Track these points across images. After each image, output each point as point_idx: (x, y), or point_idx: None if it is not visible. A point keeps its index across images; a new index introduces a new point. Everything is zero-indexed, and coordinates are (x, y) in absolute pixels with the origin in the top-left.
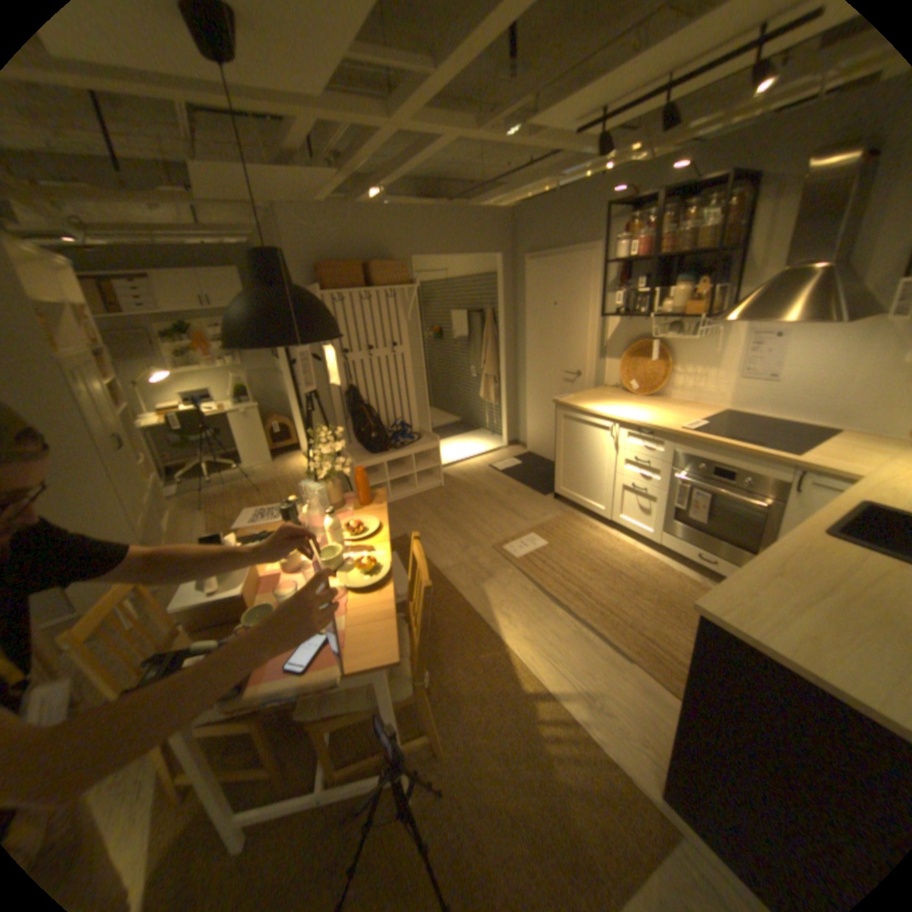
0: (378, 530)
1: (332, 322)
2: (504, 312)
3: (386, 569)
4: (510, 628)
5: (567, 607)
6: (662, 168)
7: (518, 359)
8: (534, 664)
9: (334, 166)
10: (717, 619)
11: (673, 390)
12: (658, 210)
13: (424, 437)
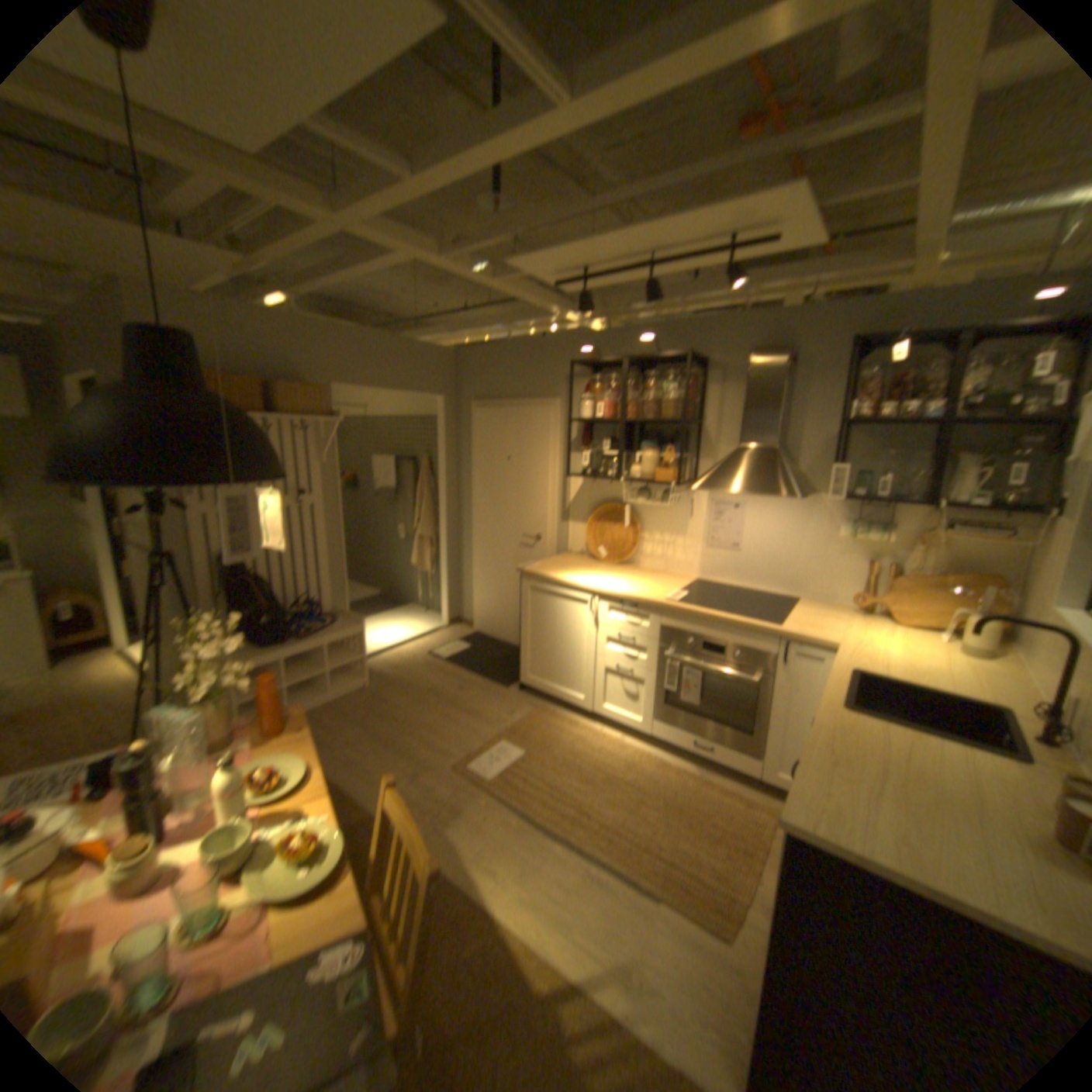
0: (302, 782)
1: (262, 457)
2: (443, 464)
3: (333, 854)
4: (497, 895)
5: (565, 843)
6: (617, 340)
7: (461, 520)
8: (540, 945)
9: (227, 255)
10: (809, 837)
11: (641, 559)
12: (616, 379)
13: (338, 621)
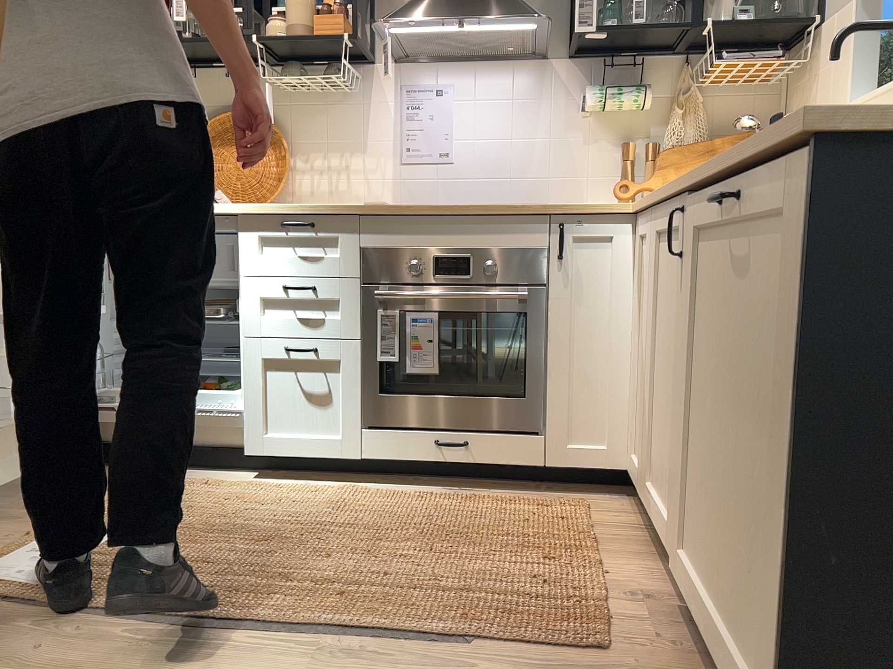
0: None
1: None
2: None
3: None
4: None
5: (257, 626)
6: None
7: None
8: None
9: None
10: (888, 114)
11: (294, 203)
12: None
13: None
